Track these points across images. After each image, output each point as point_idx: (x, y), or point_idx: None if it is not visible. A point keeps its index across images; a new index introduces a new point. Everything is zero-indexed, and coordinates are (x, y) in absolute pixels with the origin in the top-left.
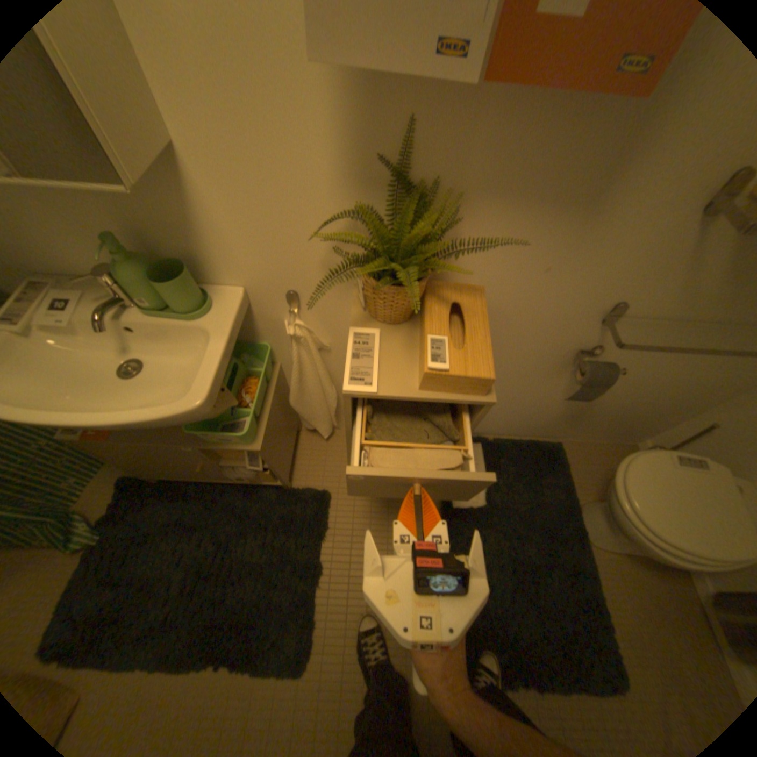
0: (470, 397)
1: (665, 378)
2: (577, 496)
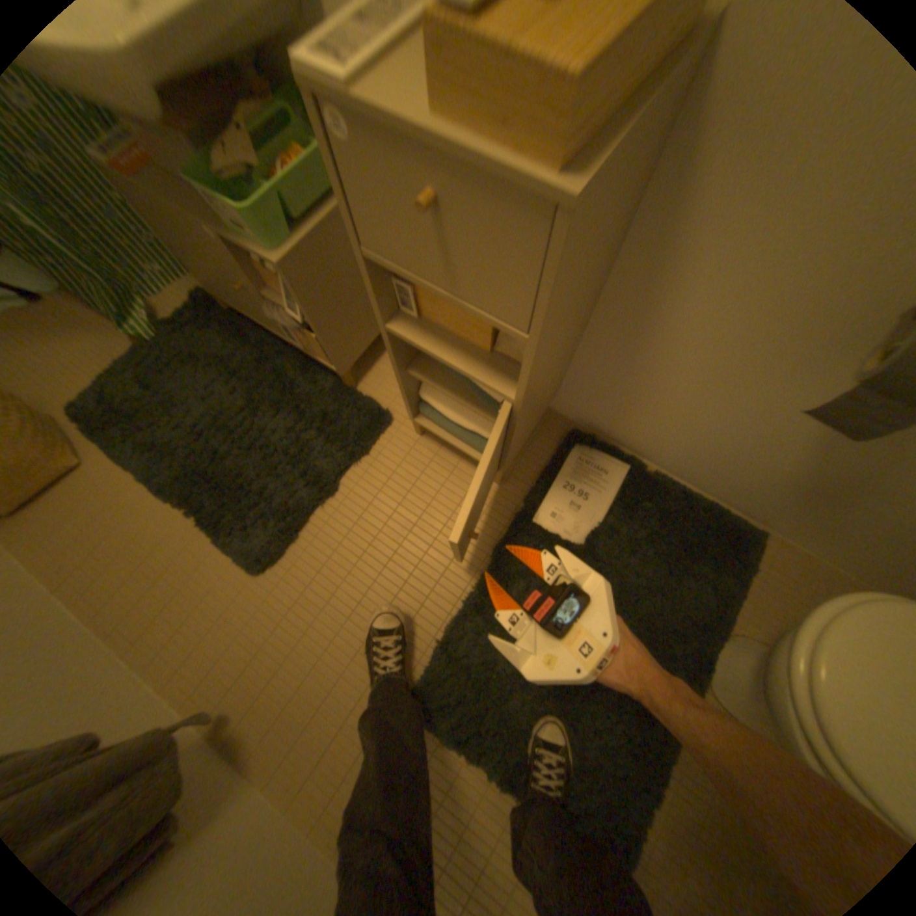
0: (526, 164)
1: None
2: (740, 616)
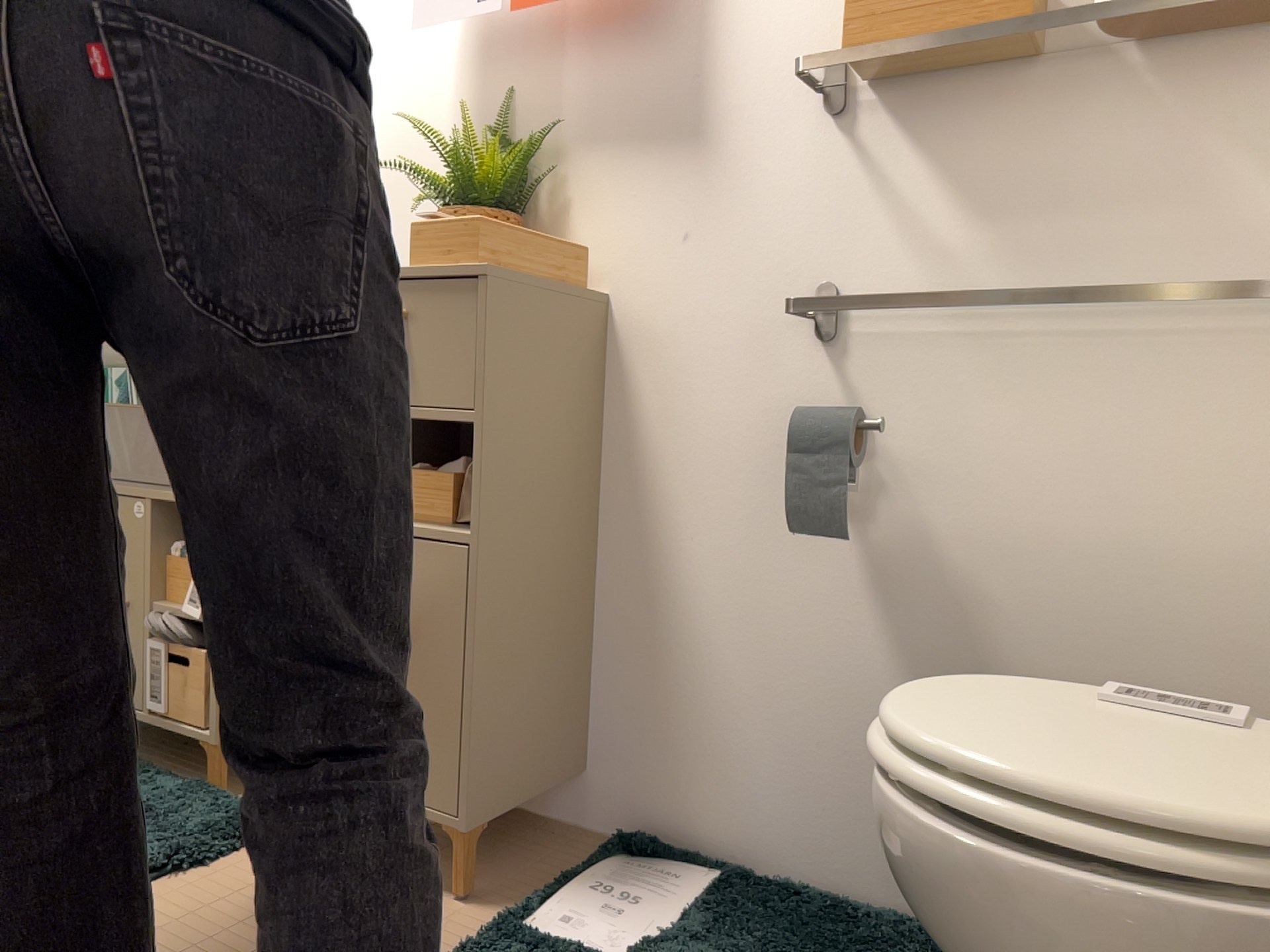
0: (457, 266)
1: (1102, 539)
2: None
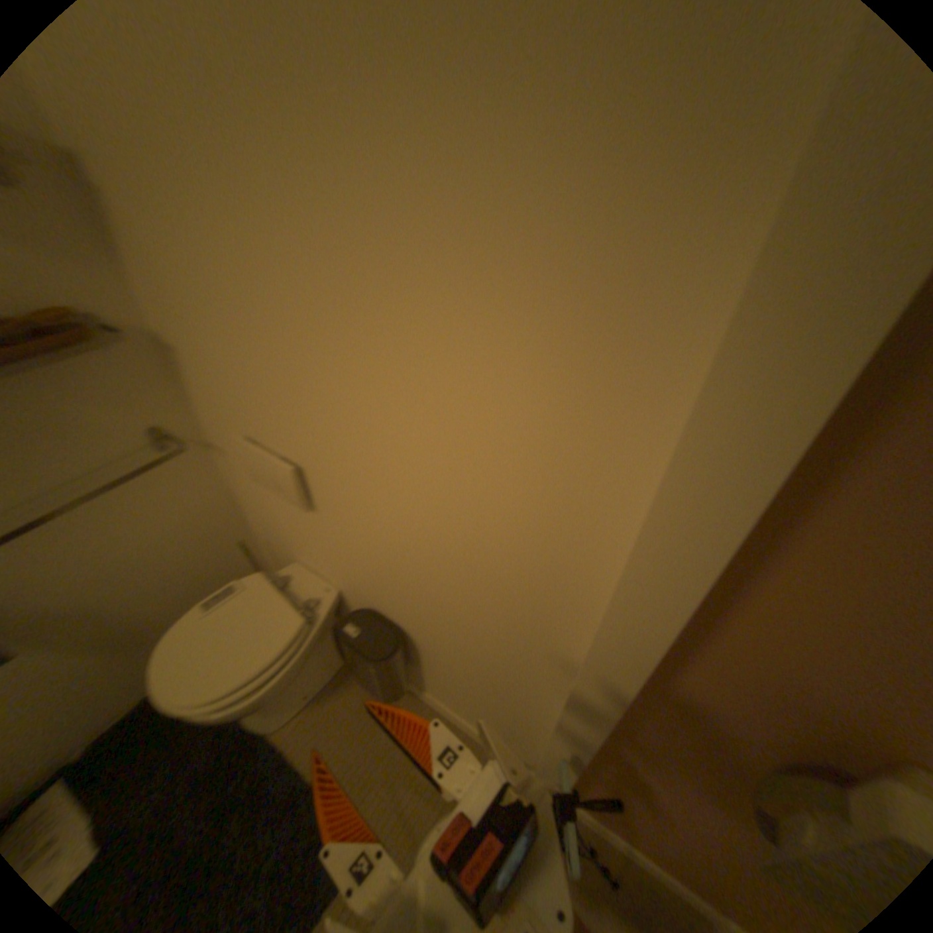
0: None
1: (117, 558)
2: None
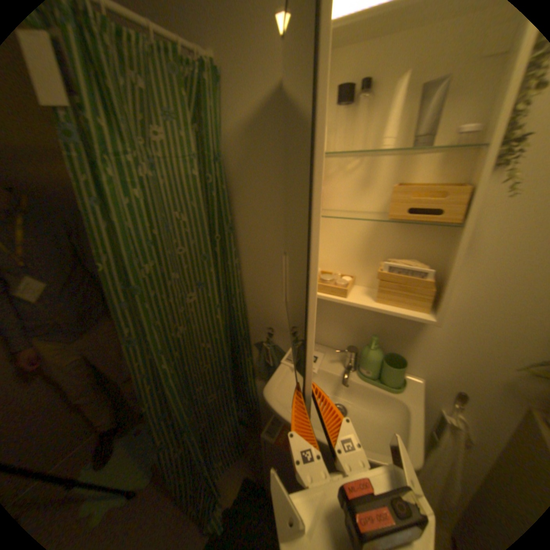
0: None
1: None
2: None
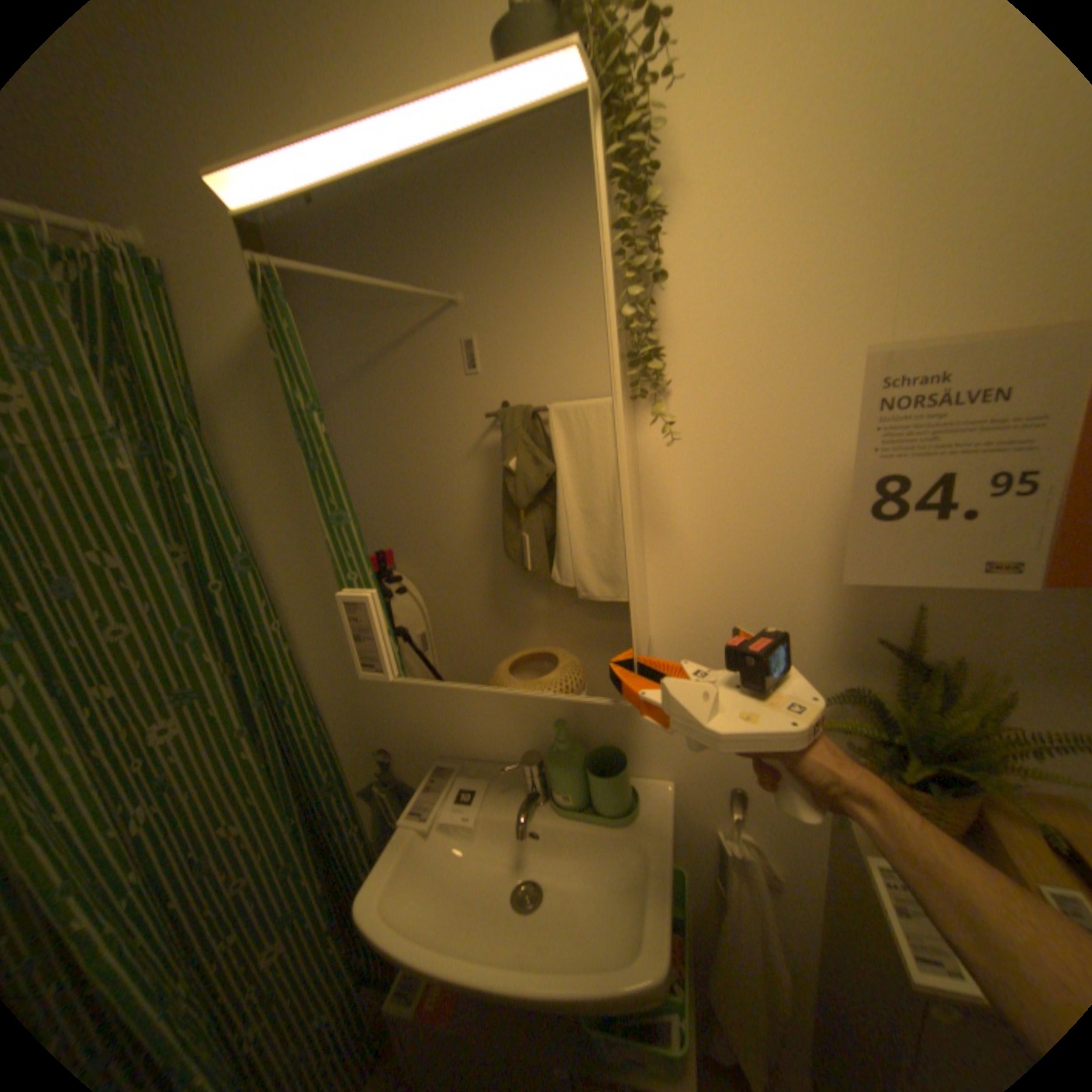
0: None
1: None
2: None
